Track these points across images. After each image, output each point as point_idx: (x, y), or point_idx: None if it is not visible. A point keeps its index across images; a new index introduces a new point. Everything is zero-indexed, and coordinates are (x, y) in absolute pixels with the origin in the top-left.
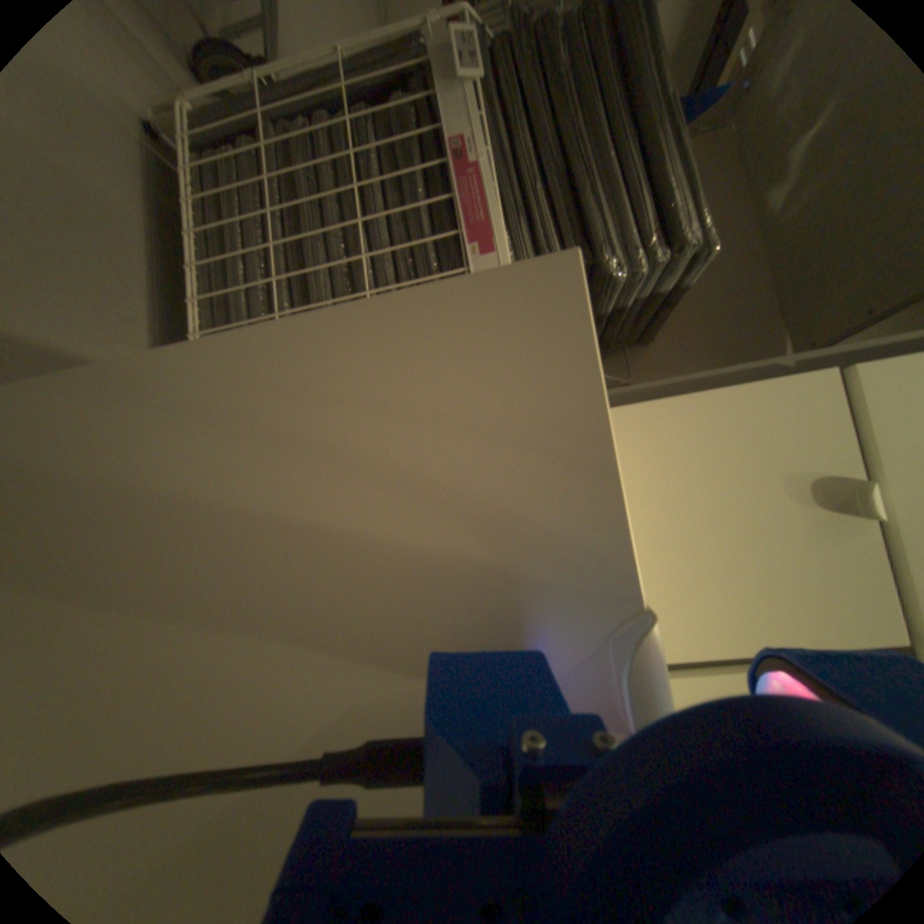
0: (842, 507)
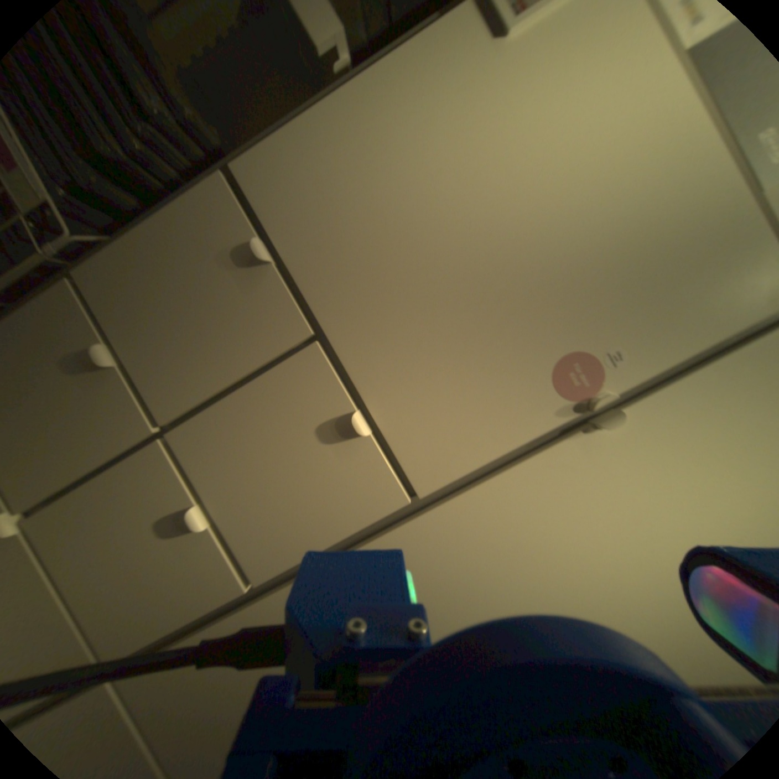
0: (252, 261)
